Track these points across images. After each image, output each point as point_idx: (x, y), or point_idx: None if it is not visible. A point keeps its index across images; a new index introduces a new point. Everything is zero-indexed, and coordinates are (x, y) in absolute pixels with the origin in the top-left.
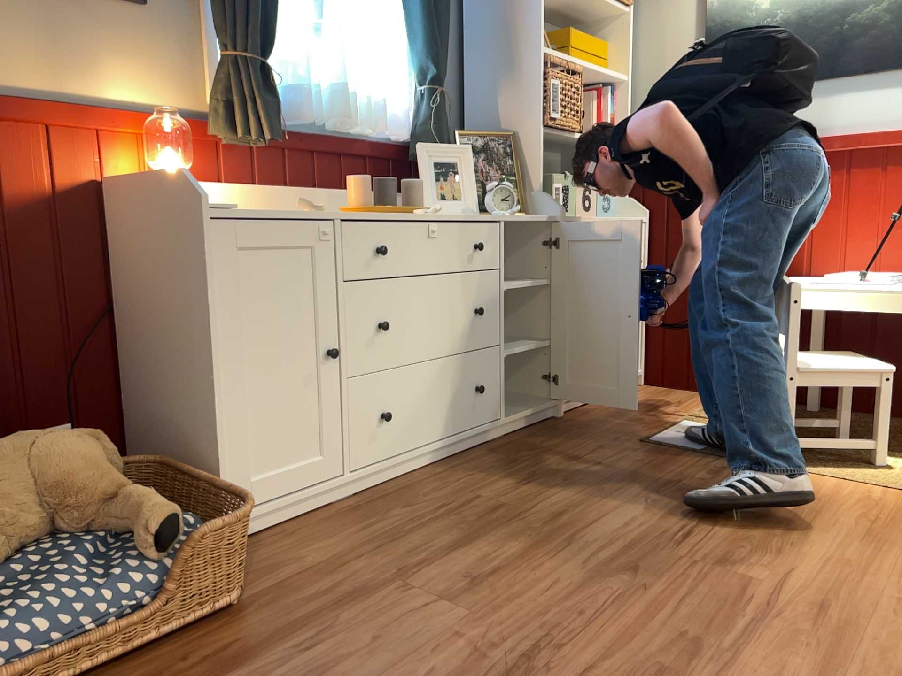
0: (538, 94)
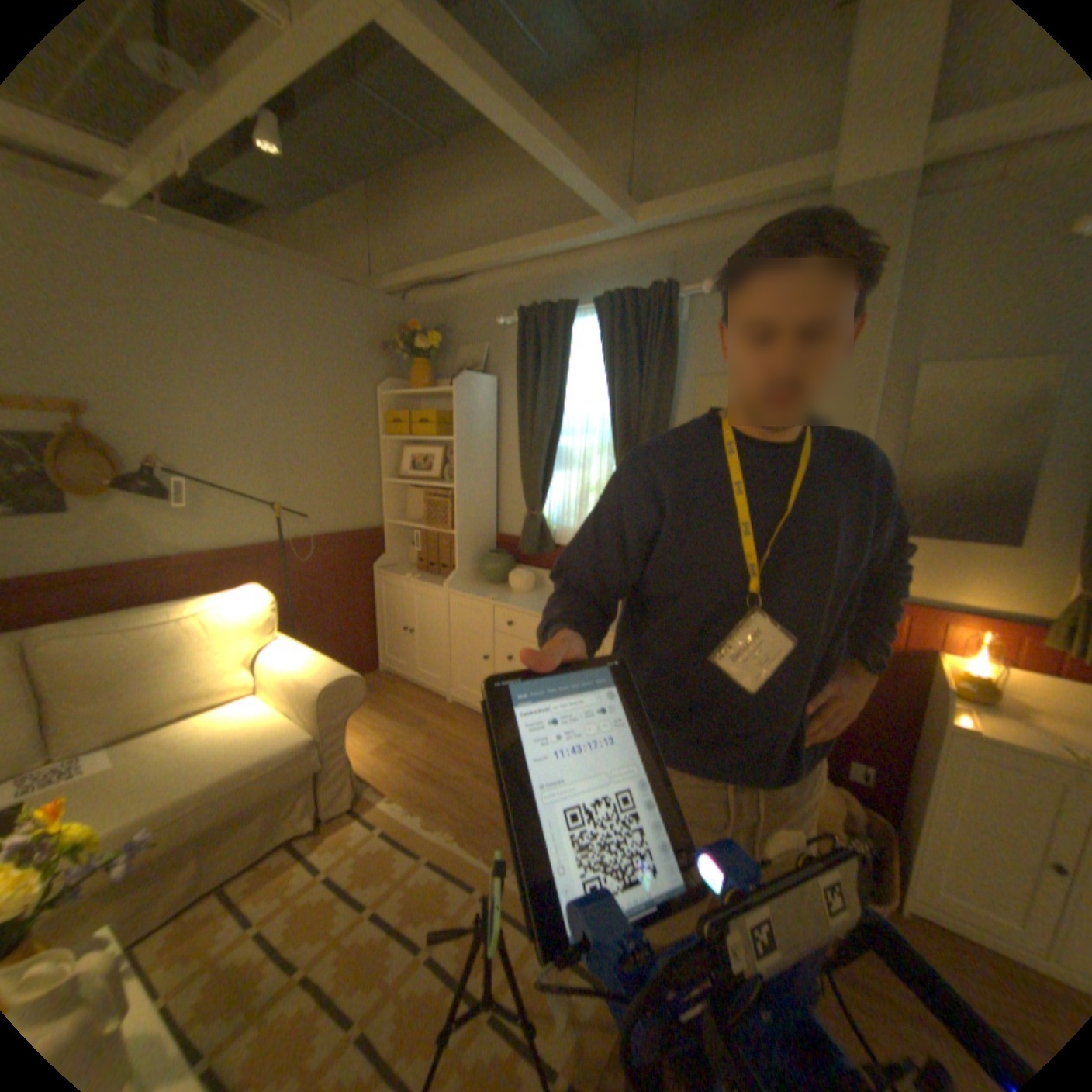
0: None
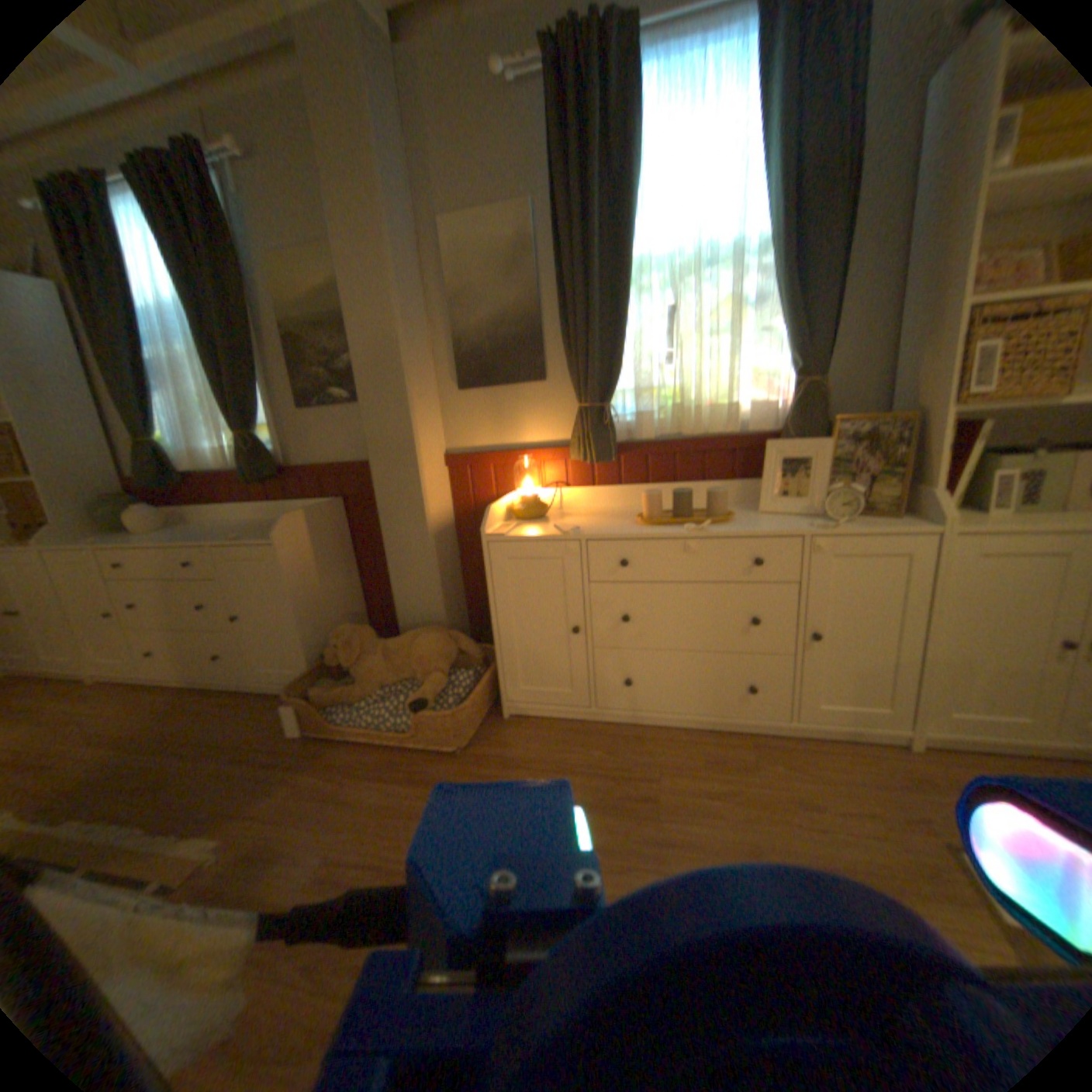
0: (954, 364)
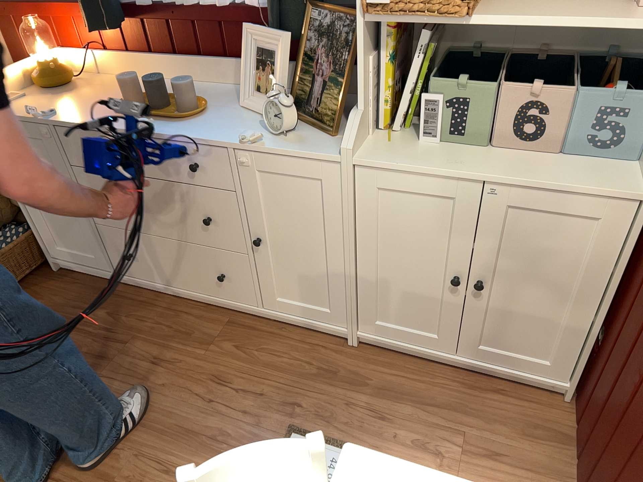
0: None
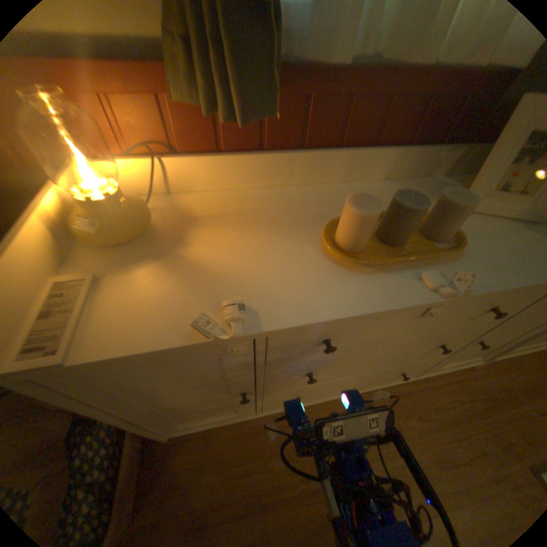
0: None
